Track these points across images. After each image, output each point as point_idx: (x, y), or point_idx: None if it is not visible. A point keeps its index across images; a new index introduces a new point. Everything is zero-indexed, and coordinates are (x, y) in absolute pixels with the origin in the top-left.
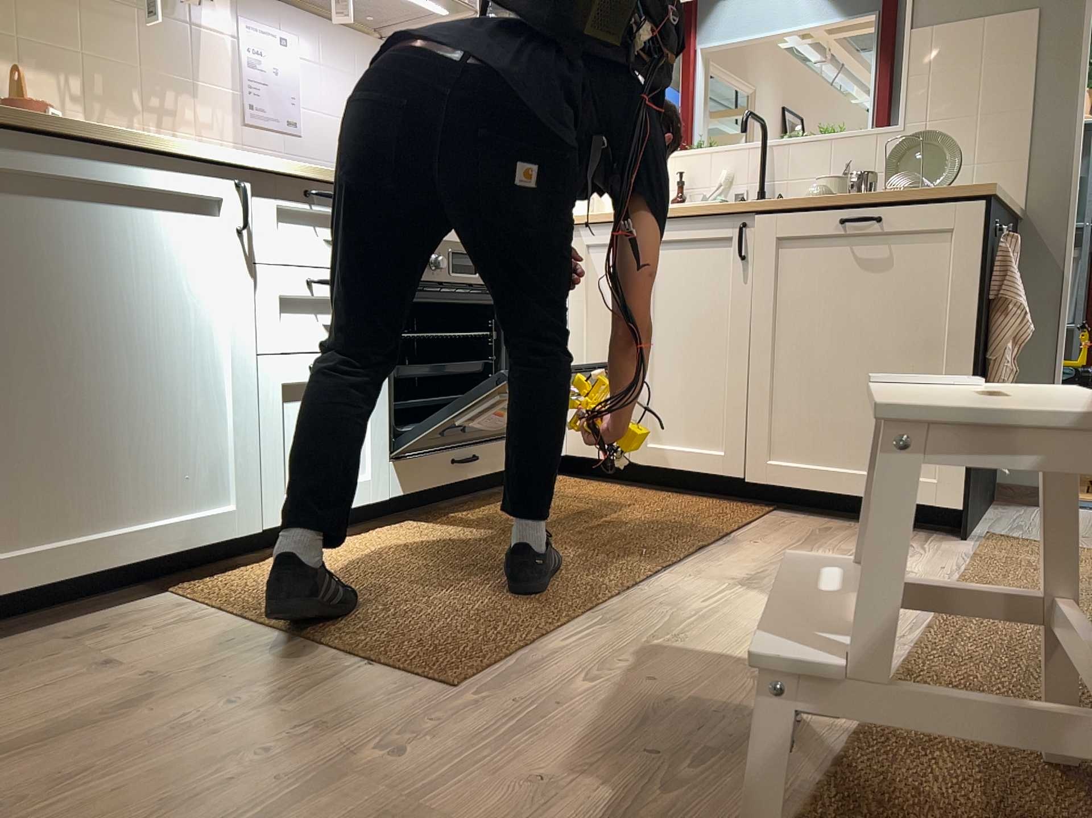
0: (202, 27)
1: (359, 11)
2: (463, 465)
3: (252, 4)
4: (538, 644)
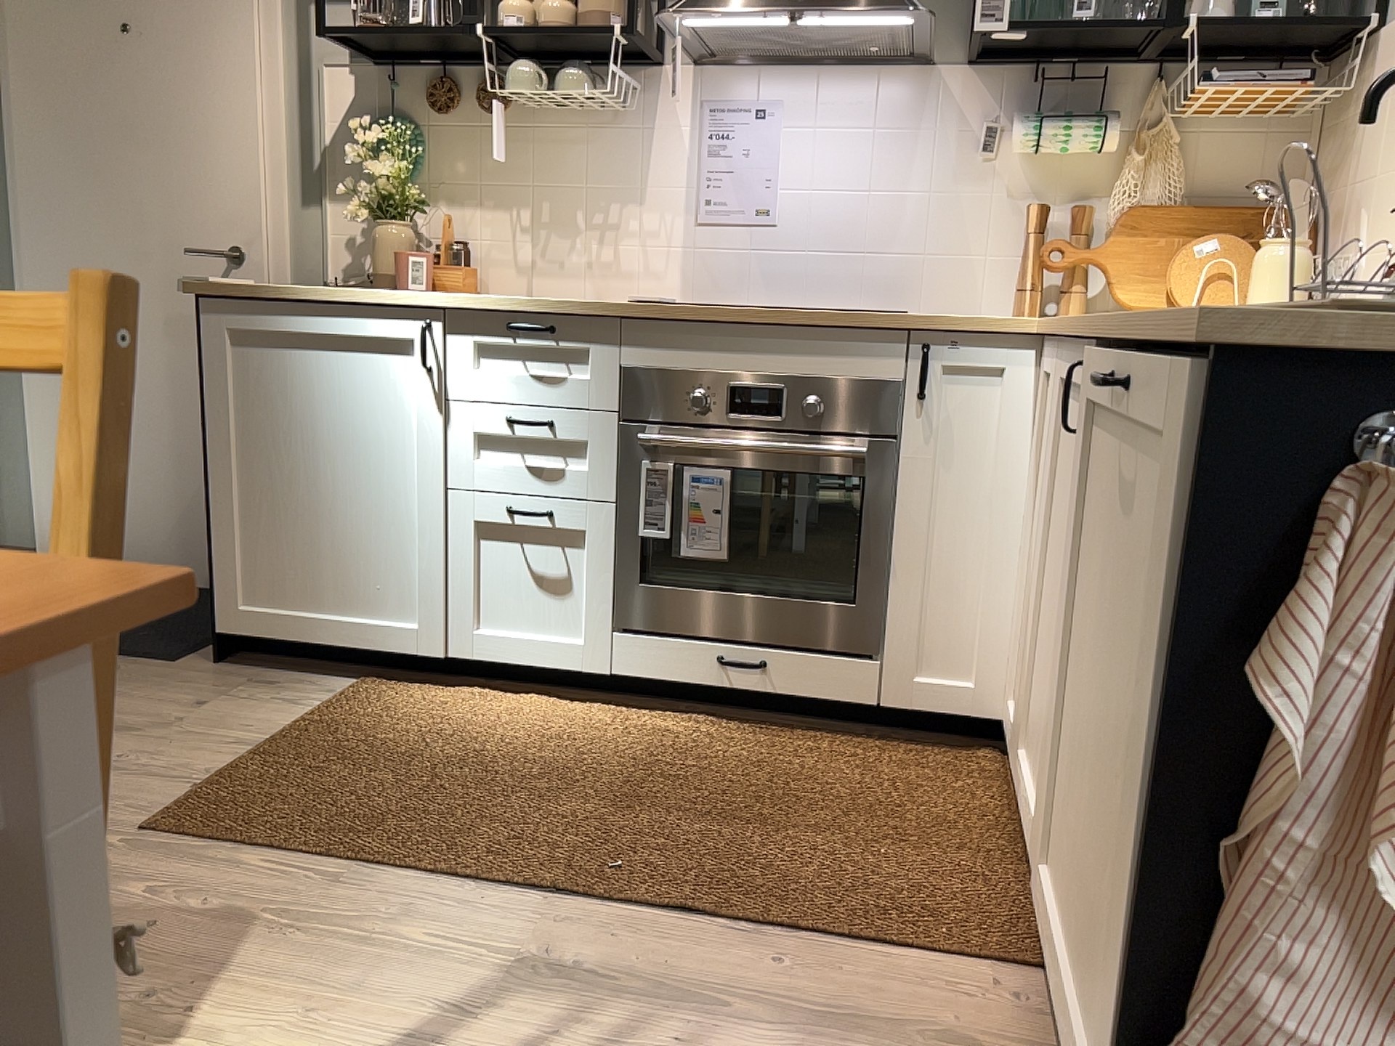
0: (649, 122)
1: (837, 44)
2: (742, 673)
3: (714, 76)
4: (240, 854)
